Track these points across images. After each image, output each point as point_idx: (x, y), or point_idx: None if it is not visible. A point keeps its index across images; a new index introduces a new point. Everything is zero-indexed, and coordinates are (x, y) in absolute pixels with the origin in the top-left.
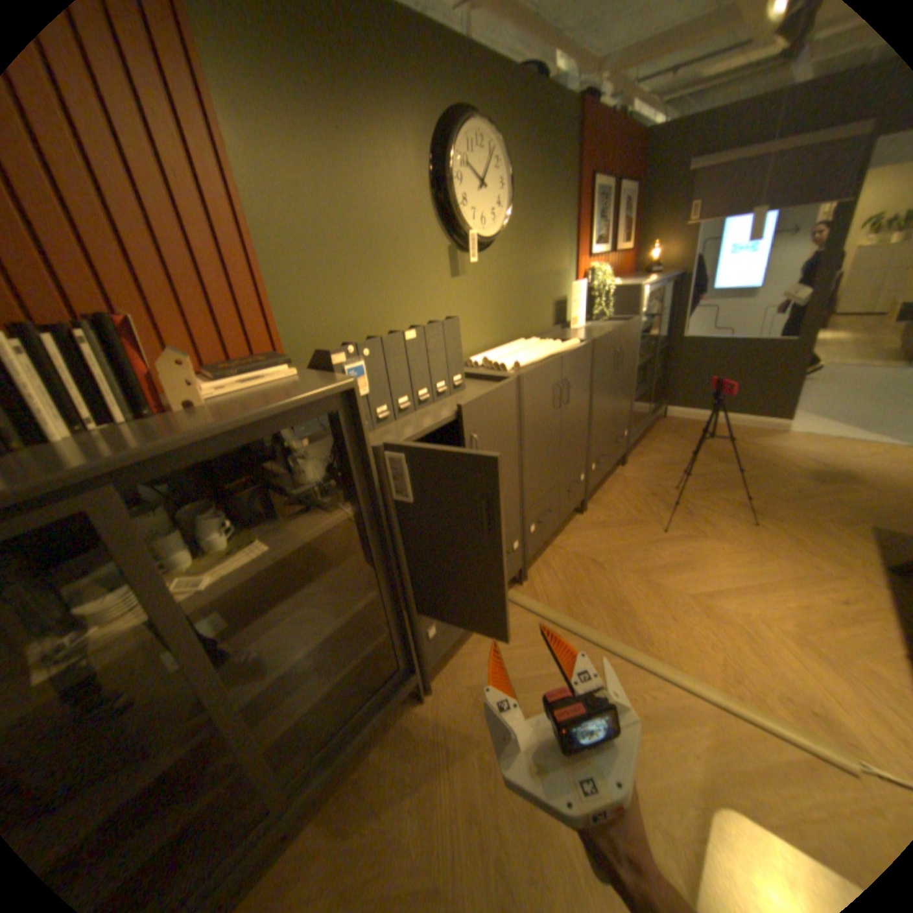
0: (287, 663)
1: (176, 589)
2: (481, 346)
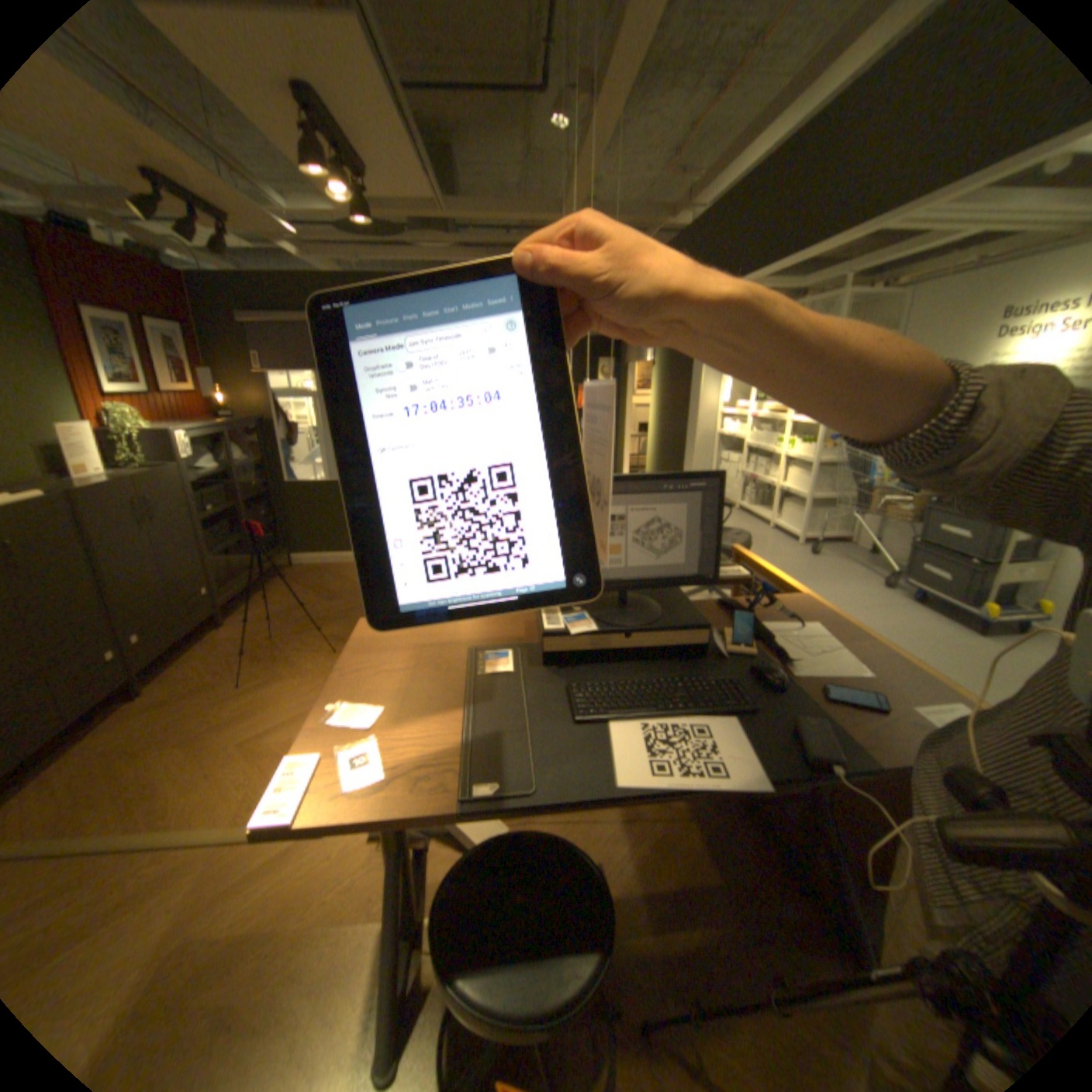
0: None
1: None
2: None
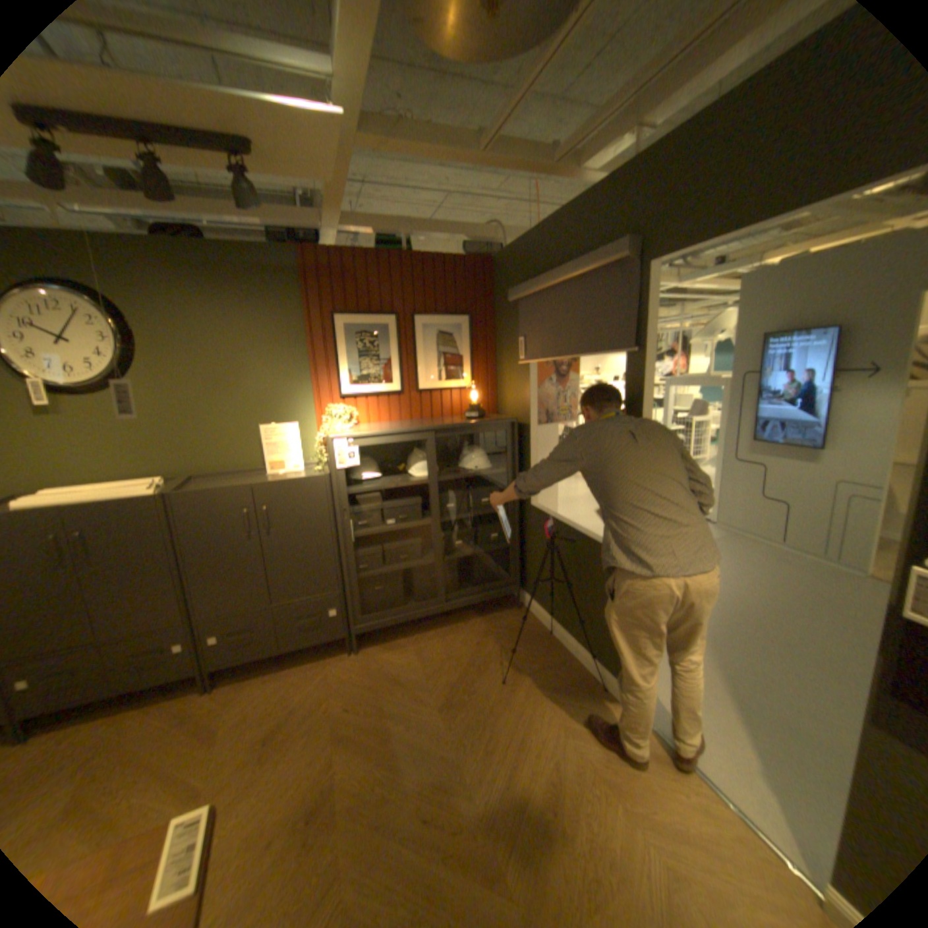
0: None
1: None
2: (97, 478)
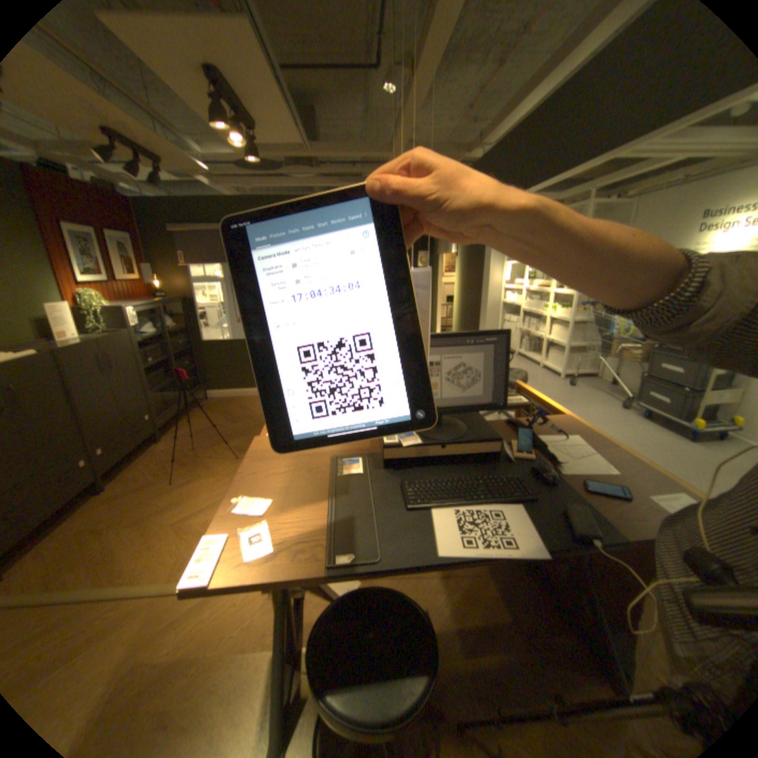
0: None
1: None
2: None
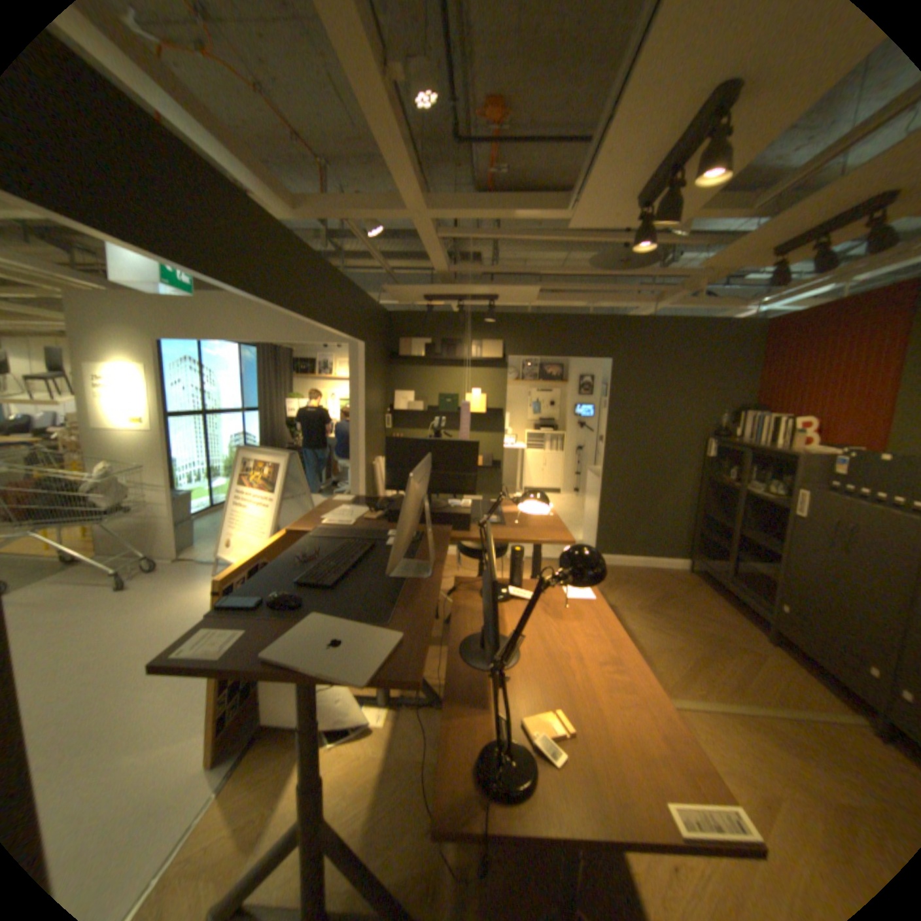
0: (755, 539)
1: (759, 490)
2: None
